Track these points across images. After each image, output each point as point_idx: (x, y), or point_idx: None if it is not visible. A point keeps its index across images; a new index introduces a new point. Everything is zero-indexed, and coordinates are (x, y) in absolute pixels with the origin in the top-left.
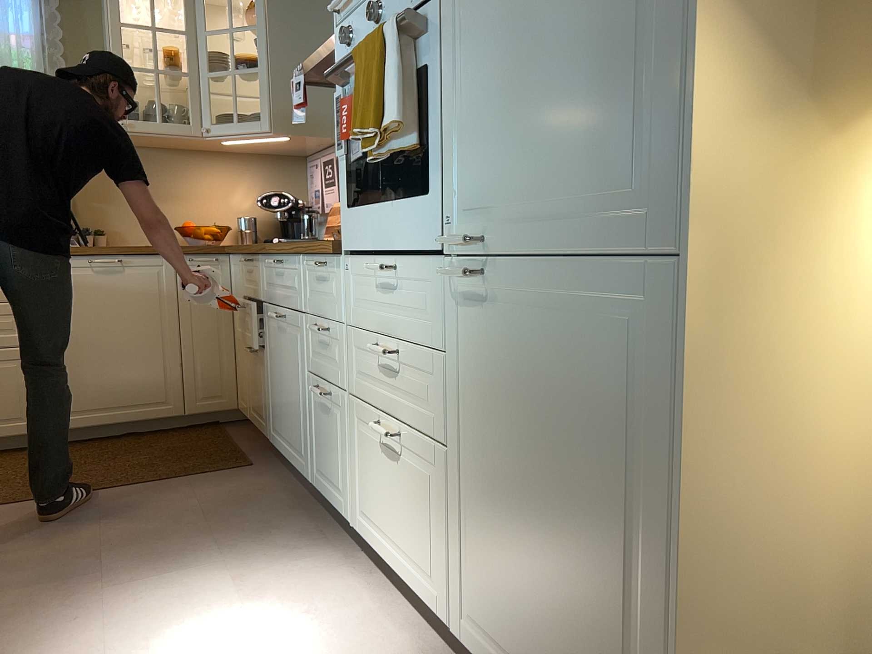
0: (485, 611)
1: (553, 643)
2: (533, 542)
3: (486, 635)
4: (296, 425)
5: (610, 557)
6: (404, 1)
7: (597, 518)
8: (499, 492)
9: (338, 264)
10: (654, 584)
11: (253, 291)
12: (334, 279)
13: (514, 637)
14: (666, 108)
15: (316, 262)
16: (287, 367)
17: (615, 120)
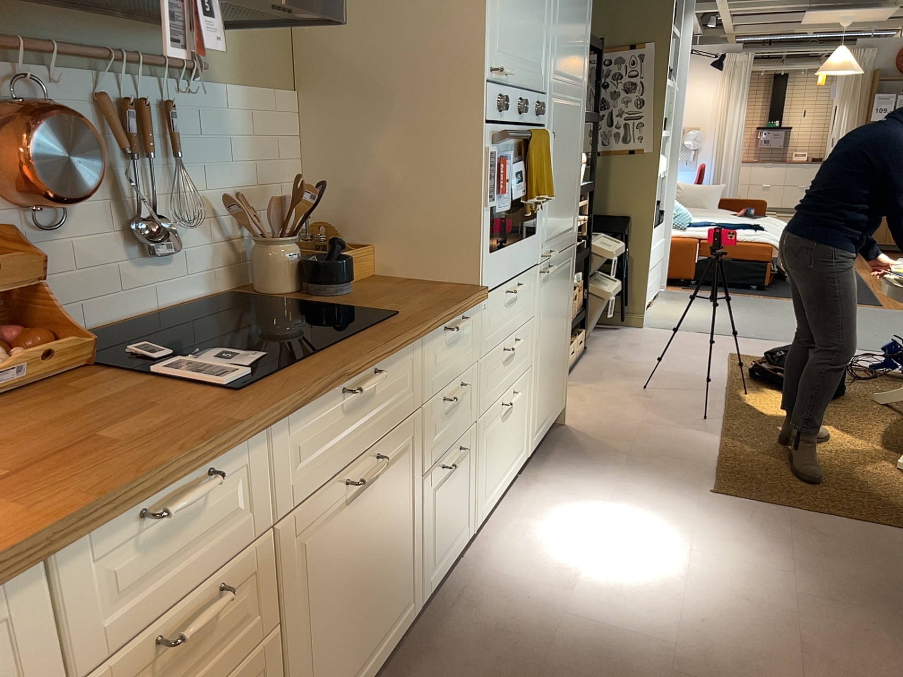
0: (539, 417)
1: (553, 390)
2: (552, 361)
3: (538, 428)
4: (394, 586)
5: (563, 339)
6: (532, 114)
7: (562, 330)
8: (546, 357)
9: (475, 309)
10: (567, 335)
11: (198, 568)
12: (468, 328)
13: (546, 409)
14: (575, 203)
15: (446, 326)
16: (375, 534)
17: (571, 205)
